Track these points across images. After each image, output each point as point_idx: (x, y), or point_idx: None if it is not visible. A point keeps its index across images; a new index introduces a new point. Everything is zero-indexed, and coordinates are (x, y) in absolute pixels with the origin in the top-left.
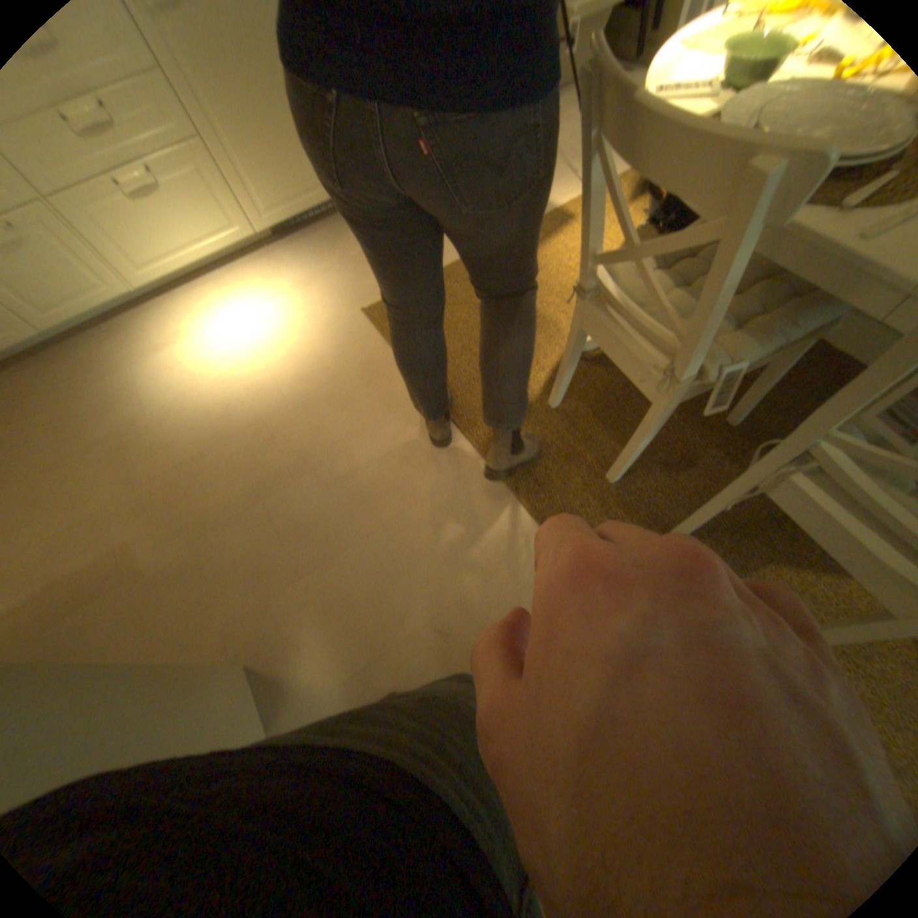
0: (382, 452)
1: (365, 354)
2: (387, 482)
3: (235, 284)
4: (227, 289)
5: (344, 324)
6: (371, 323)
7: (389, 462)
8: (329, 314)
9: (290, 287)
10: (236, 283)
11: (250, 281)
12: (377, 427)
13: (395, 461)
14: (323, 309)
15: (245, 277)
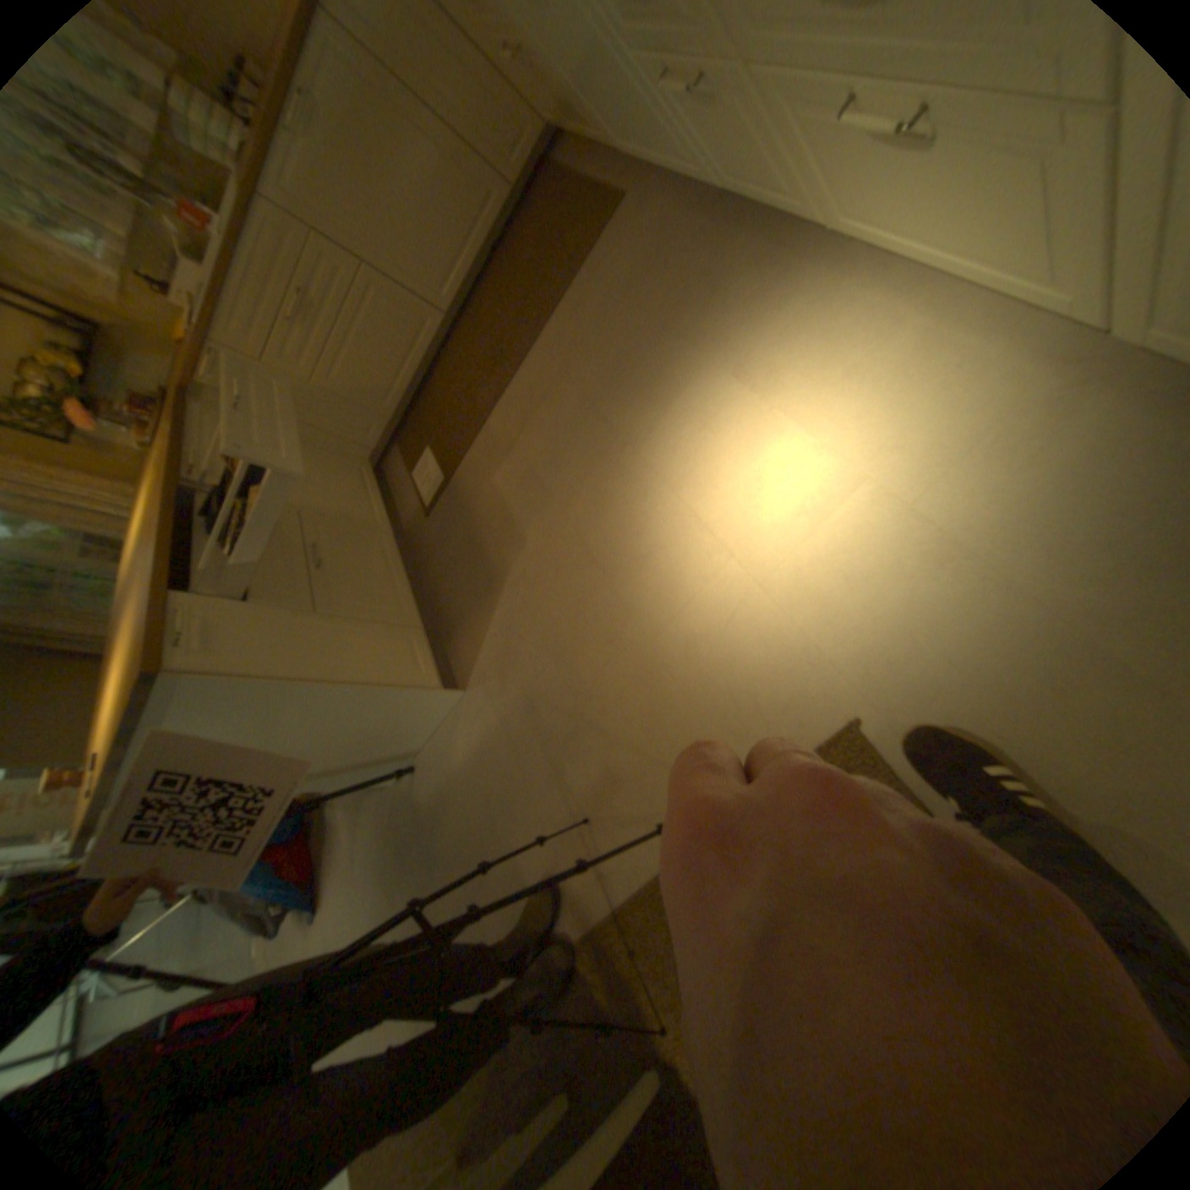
0: (595, 791)
1: (740, 747)
2: (567, 800)
3: (935, 377)
4: (914, 371)
5: (810, 689)
6: (817, 749)
7: (585, 803)
8: (840, 649)
9: (929, 520)
10: (938, 378)
11: (946, 408)
12: (623, 782)
13: (586, 810)
14: (854, 629)
15: (963, 383)
